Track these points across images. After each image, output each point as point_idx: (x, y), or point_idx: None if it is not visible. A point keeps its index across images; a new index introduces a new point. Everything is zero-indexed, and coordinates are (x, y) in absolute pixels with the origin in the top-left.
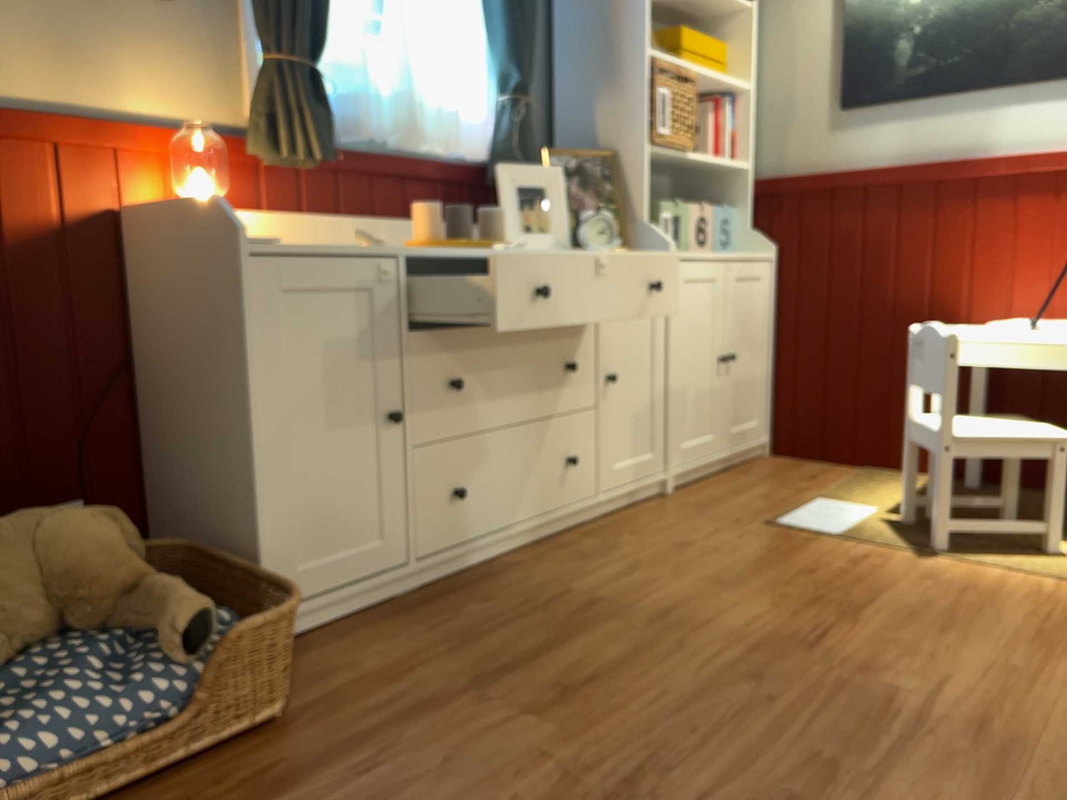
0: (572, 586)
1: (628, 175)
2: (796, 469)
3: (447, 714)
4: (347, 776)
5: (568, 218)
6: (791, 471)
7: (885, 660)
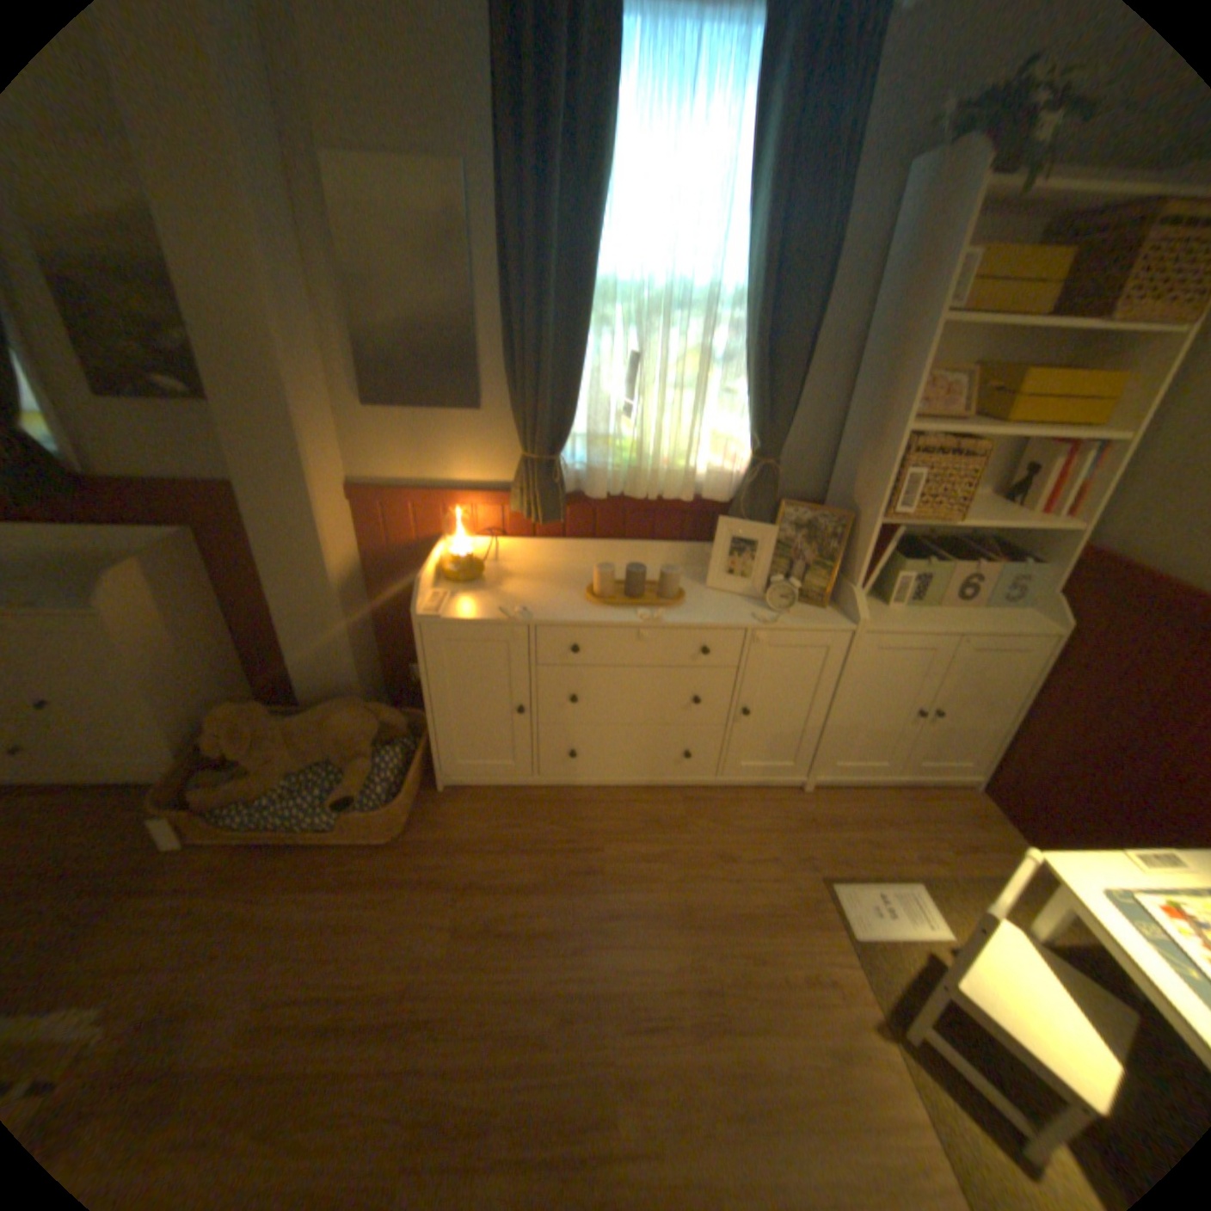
0: (608, 847)
1: (859, 540)
2: (976, 831)
3: (433, 900)
4: (364, 904)
5: (766, 575)
6: (964, 832)
7: (655, 1095)
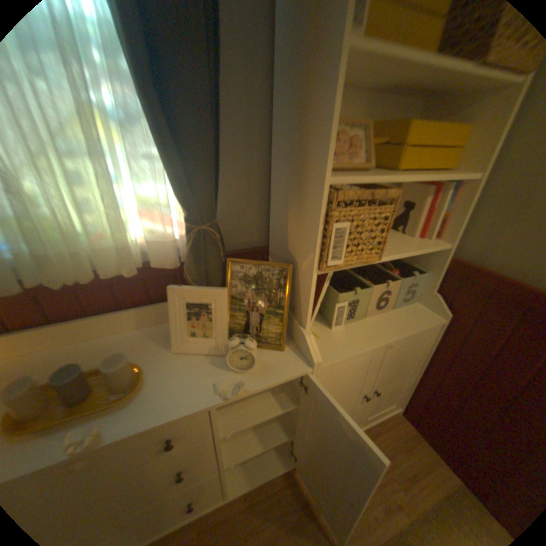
0: None
1: (301, 286)
2: (408, 456)
3: None
4: None
5: (225, 333)
6: (402, 461)
7: None
